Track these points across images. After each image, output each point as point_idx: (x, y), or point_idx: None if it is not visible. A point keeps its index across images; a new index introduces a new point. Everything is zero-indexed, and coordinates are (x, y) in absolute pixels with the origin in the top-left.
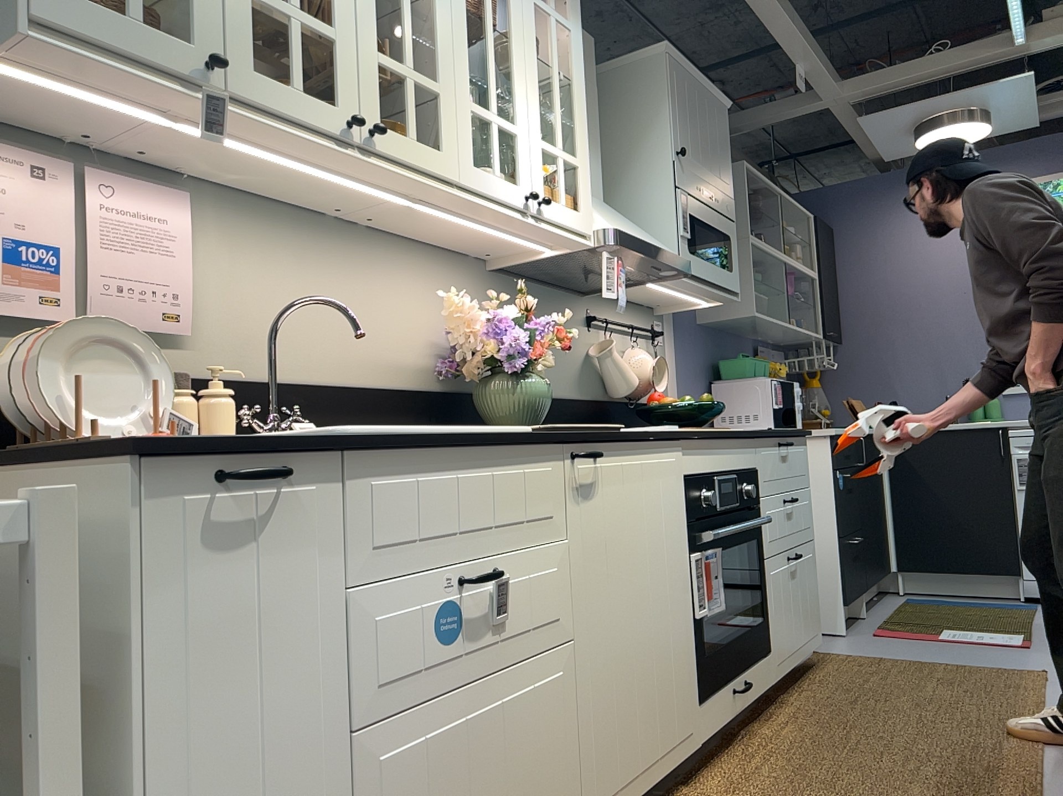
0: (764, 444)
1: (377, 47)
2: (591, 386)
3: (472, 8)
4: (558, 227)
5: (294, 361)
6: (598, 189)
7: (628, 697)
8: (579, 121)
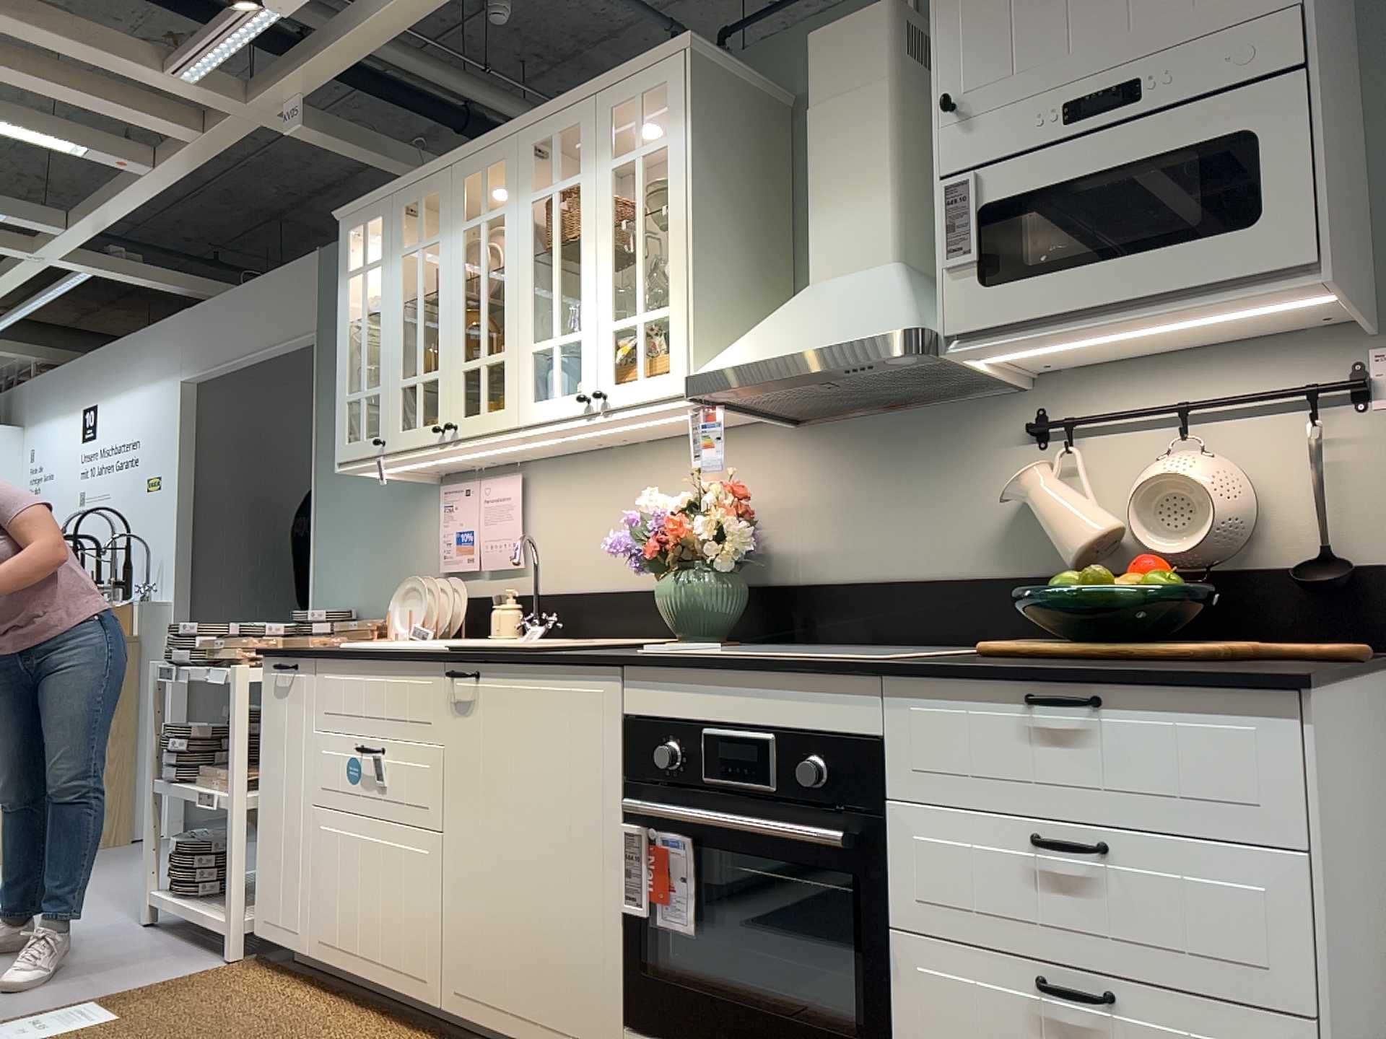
0: (923, 690)
1: (461, 359)
2: (1034, 550)
3: (556, 241)
4: (641, 404)
5: (584, 574)
6: (869, 252)
7: (497, 925)
8: (670, 254)
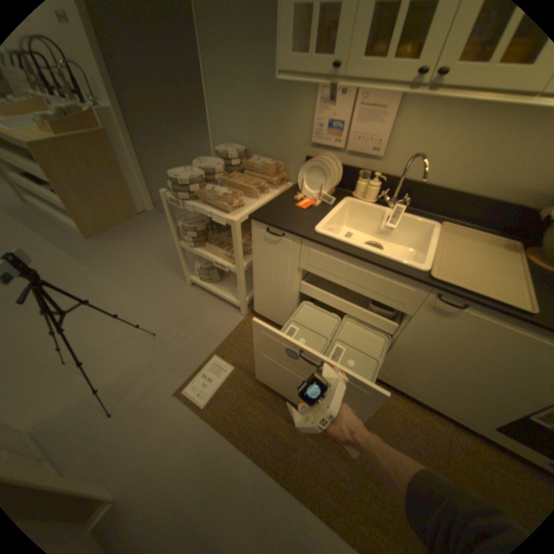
0: None
1: None
2: None
3: None
4: None
5: (433, 172)
6: None
7: (425, 378)
8: None
